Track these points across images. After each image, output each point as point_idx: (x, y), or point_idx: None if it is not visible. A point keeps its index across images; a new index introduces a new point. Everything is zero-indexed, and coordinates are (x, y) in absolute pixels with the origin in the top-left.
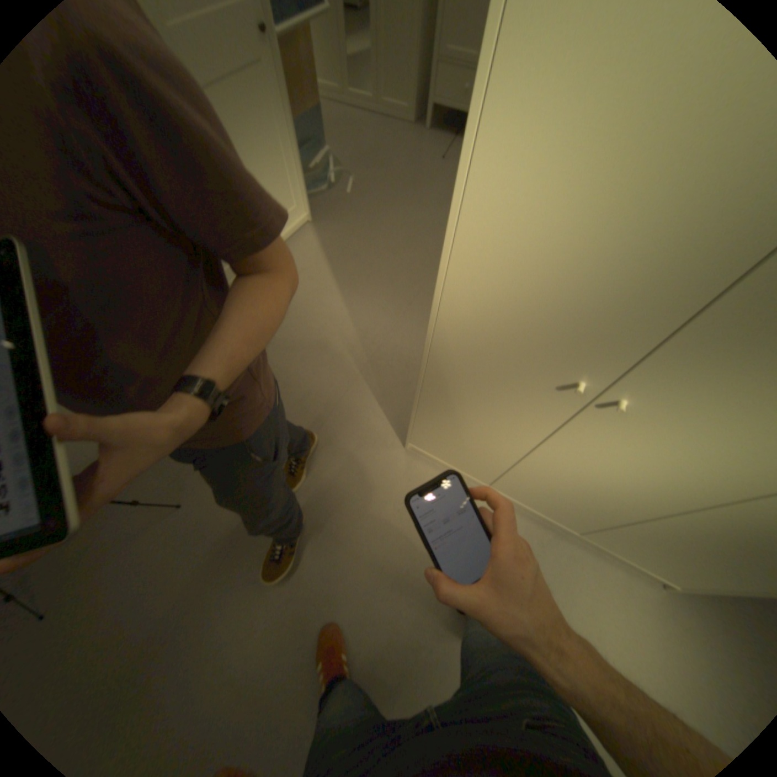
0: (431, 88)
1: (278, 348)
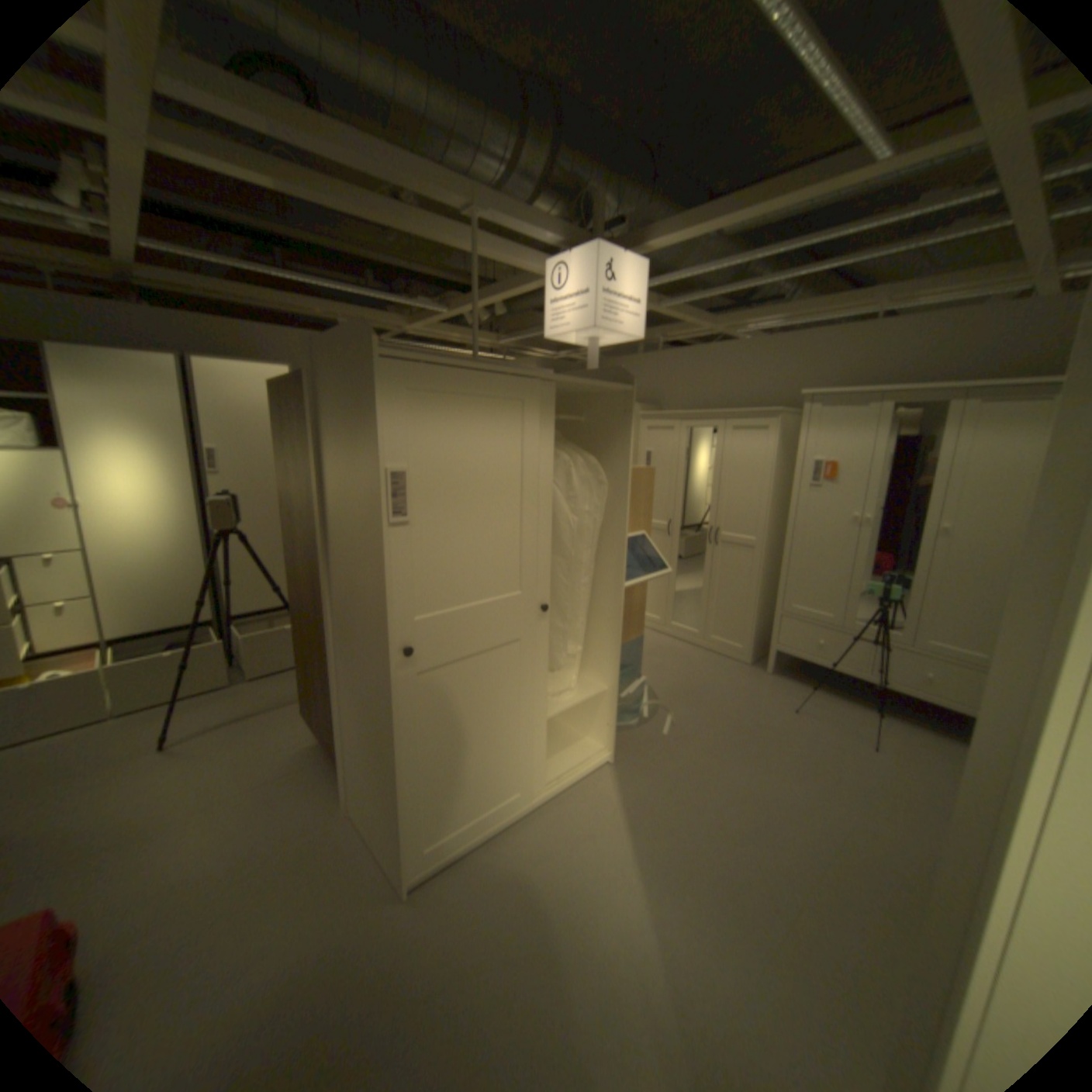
0: (772, 635)
1: (528, 985)
